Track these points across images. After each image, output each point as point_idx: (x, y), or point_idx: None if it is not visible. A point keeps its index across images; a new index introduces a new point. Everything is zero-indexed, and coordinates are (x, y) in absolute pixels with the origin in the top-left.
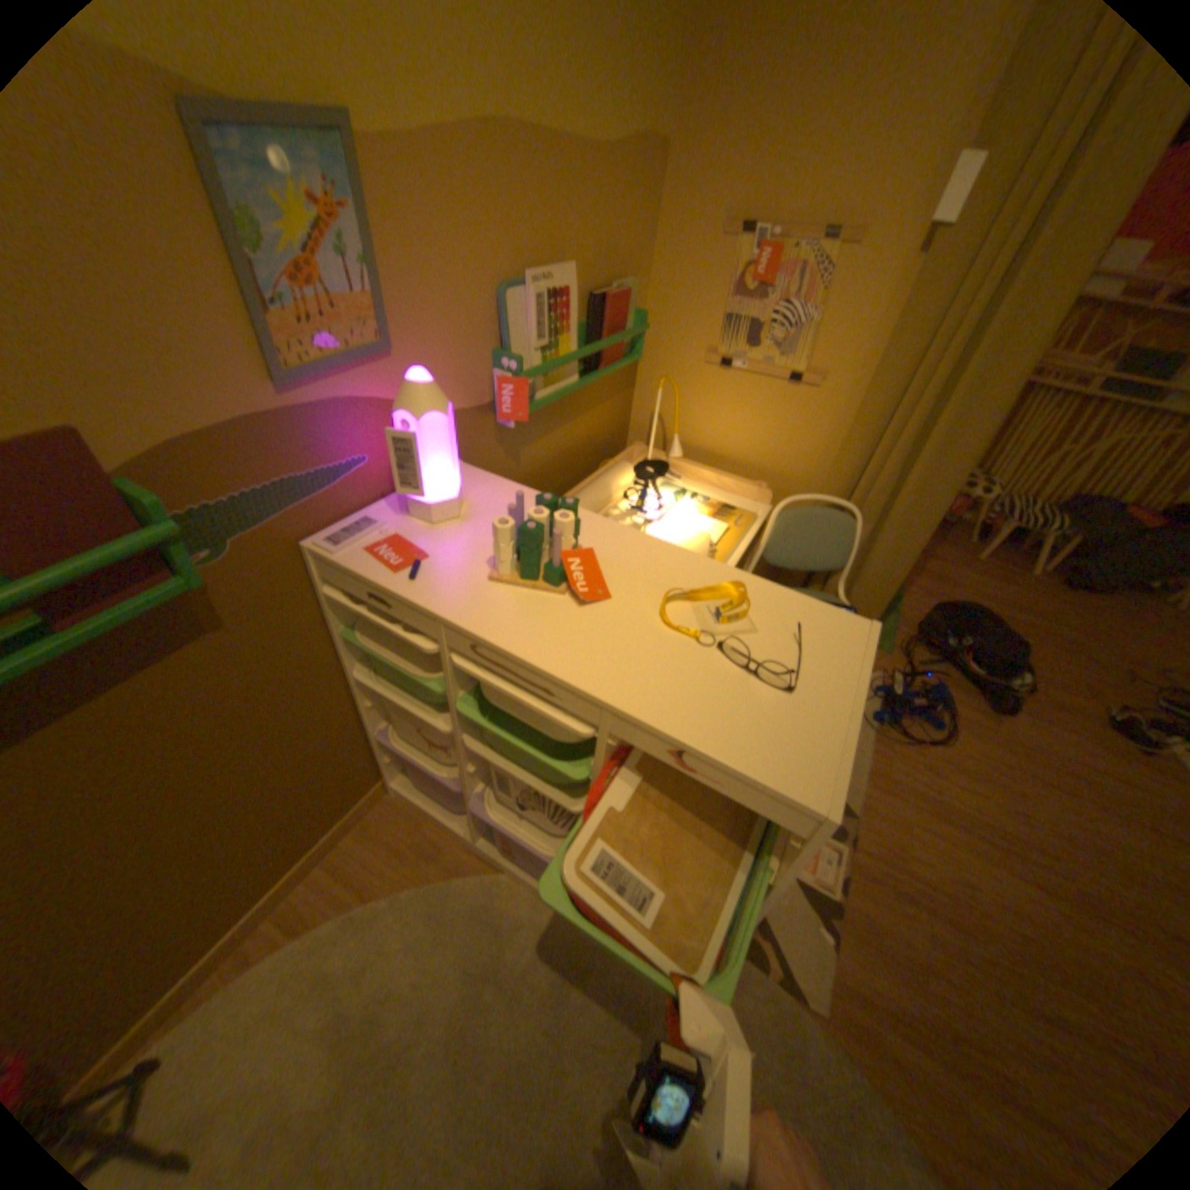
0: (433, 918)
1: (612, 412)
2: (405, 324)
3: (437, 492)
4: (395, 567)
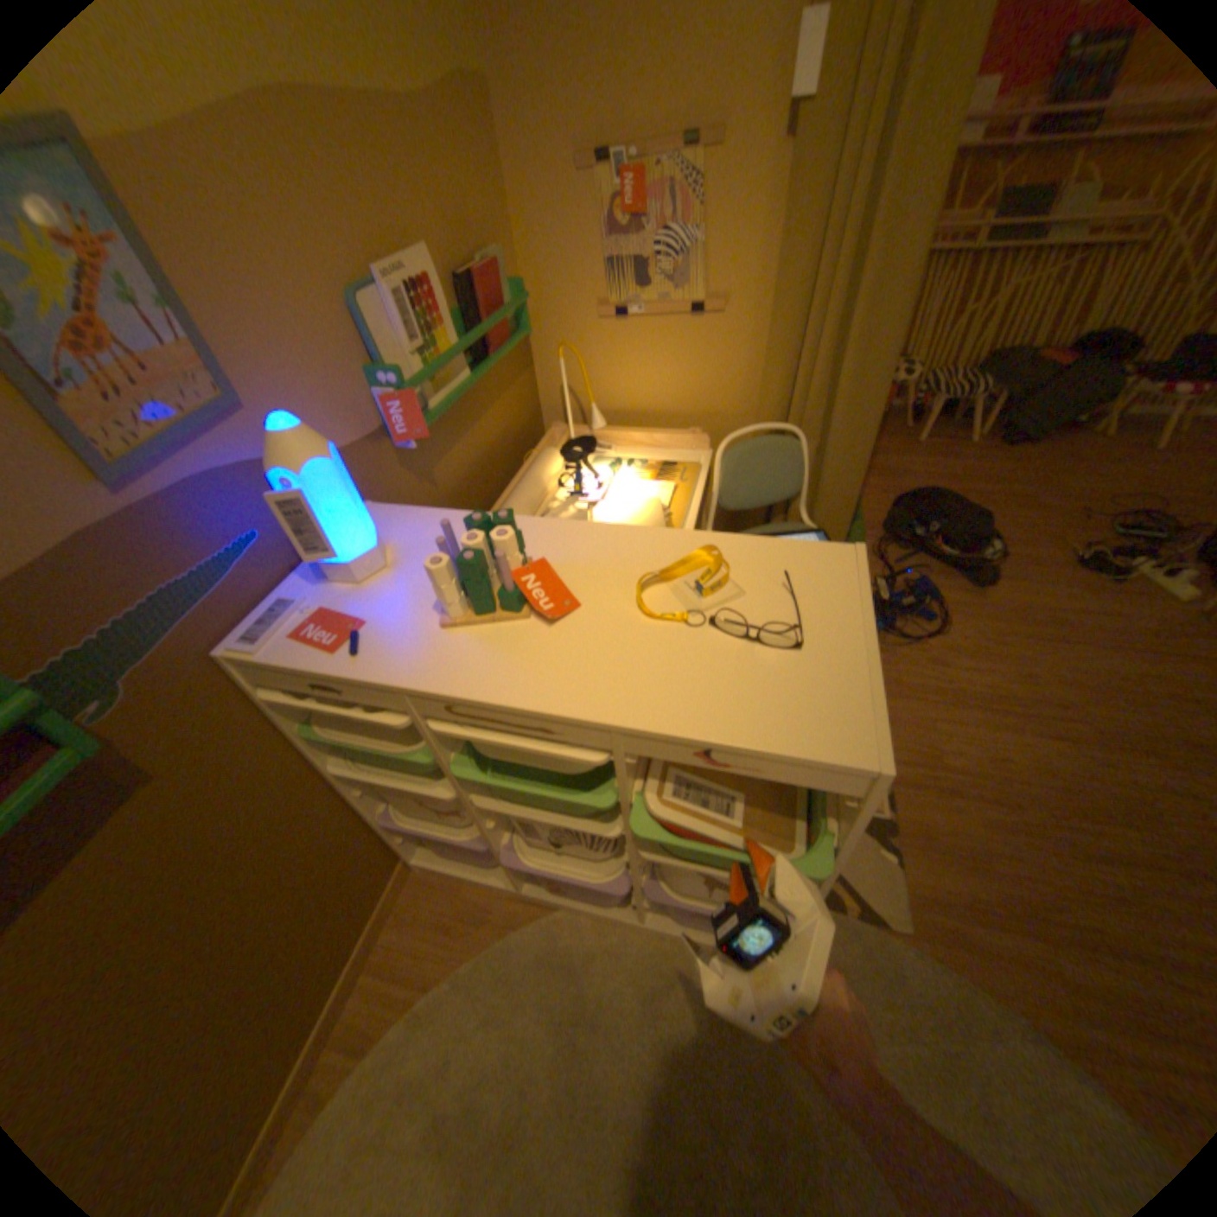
0: (500, 982)
1: (518, 398)
2: (245, 364)
3: (350, 547)
4: (330, 647)
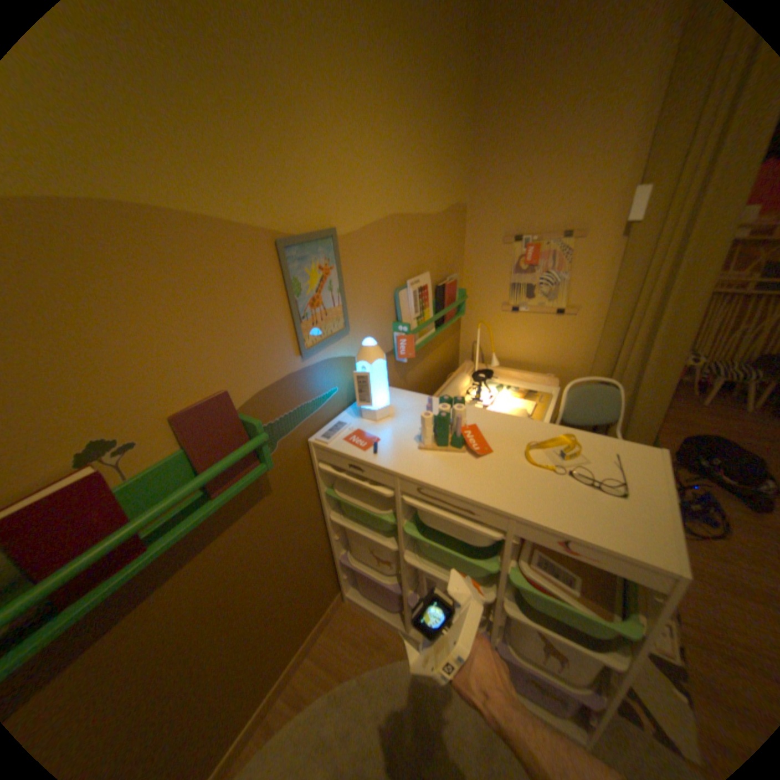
0: (388, 691)
1: (450, 345)
2: (355, 316)
3: (379, 402)
4: (364, 447)
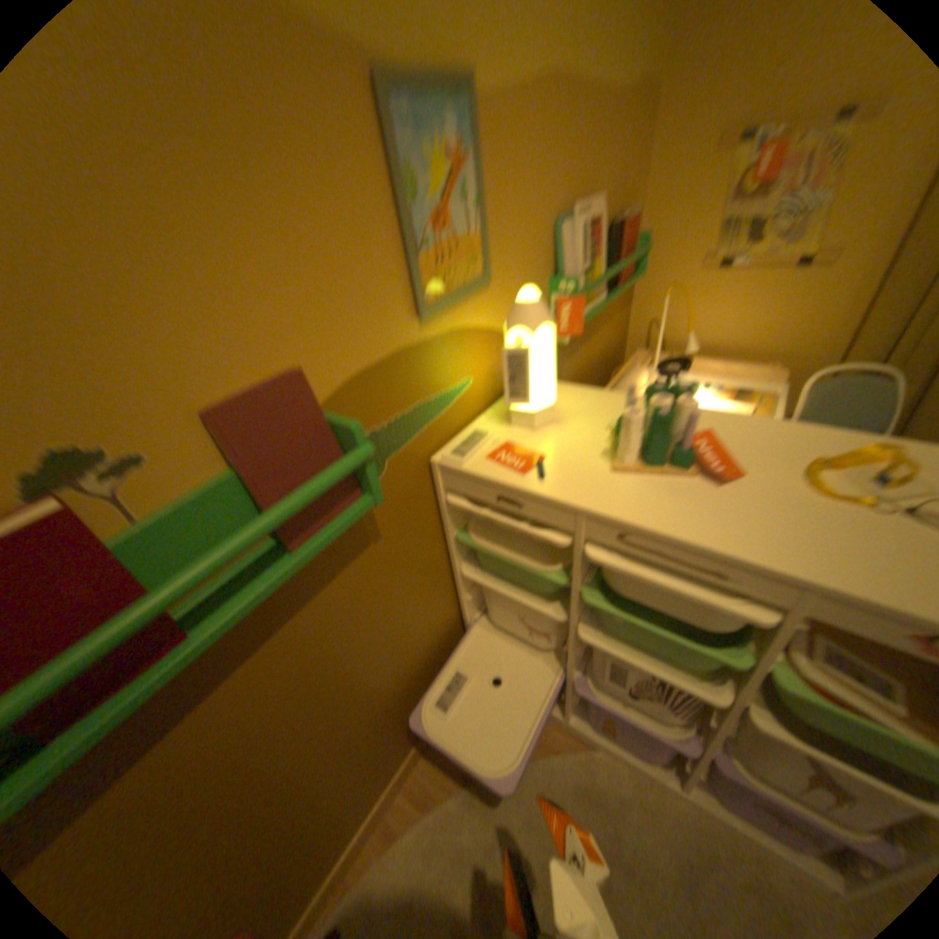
0: (543, 794)
1: (618, 324)
2: (499, 254)
3: (539, 397)
4: (521, 466)
